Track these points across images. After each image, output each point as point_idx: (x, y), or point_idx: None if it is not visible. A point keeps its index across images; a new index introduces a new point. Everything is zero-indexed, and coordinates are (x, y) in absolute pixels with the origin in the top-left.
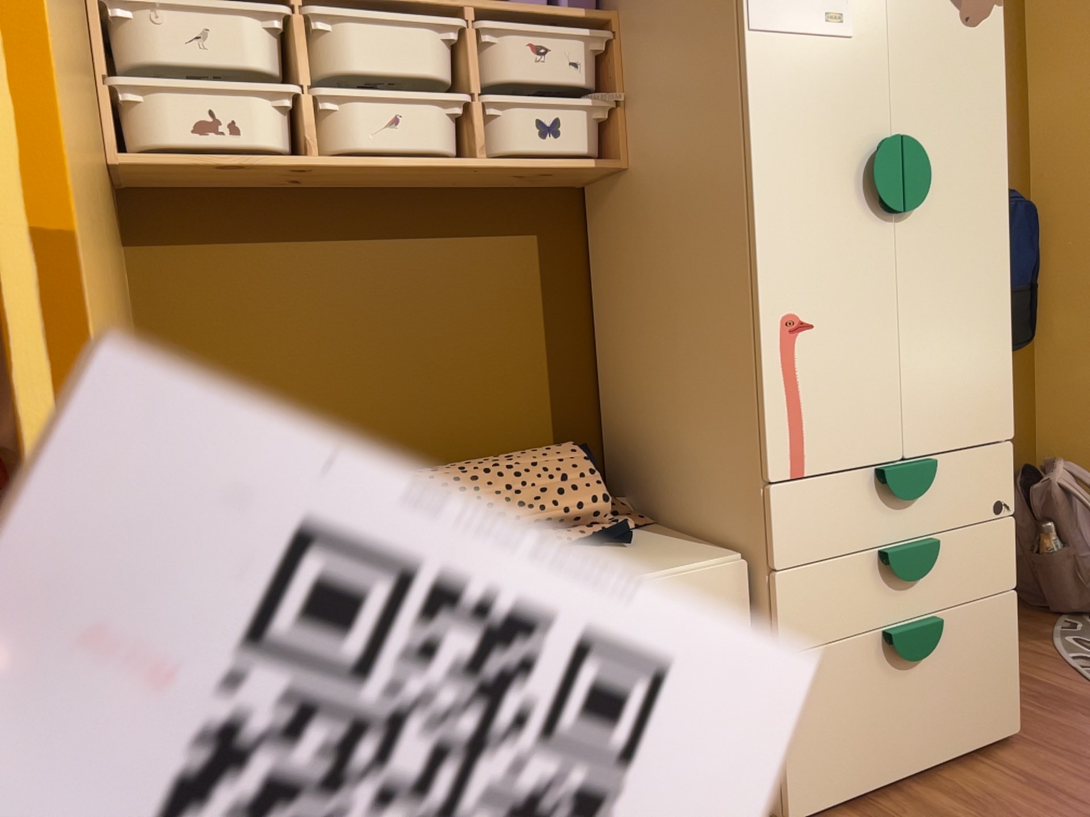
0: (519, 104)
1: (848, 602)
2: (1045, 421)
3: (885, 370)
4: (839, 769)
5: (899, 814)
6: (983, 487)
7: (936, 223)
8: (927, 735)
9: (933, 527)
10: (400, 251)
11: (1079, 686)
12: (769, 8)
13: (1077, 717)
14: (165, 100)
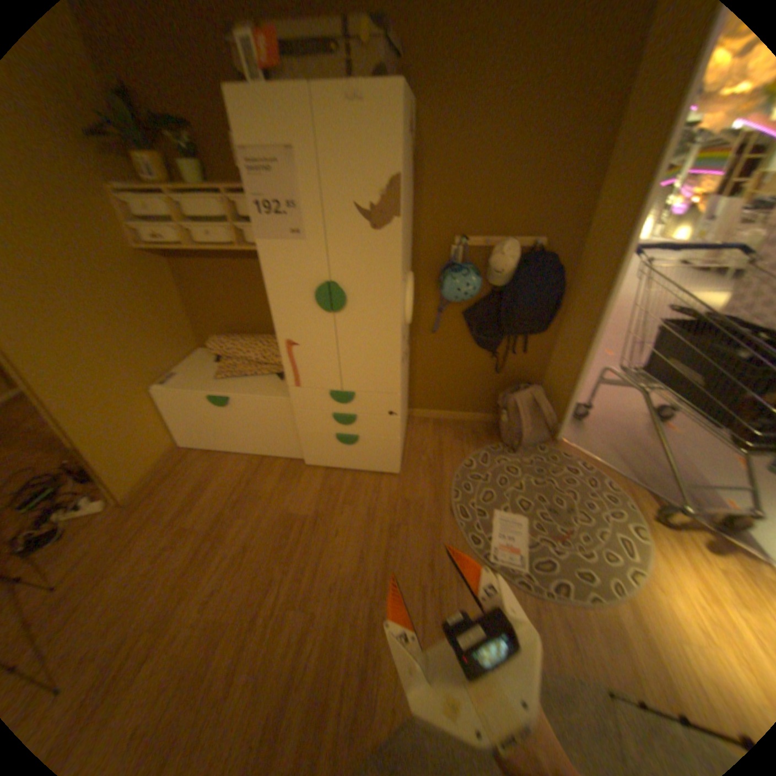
0: (244, 227)
1: (320, 423)
2: (551, 369)
3: (330, 363)
4: (320, 459)
5: (332, 477)
6: (381, 406)
7: (355, 316)
8: (354, 462)
9: (356, 412)
10: (240, 264)
11: (446, 471)
12: (262, 229)
13: (424, 479)
14: (137, 227)
